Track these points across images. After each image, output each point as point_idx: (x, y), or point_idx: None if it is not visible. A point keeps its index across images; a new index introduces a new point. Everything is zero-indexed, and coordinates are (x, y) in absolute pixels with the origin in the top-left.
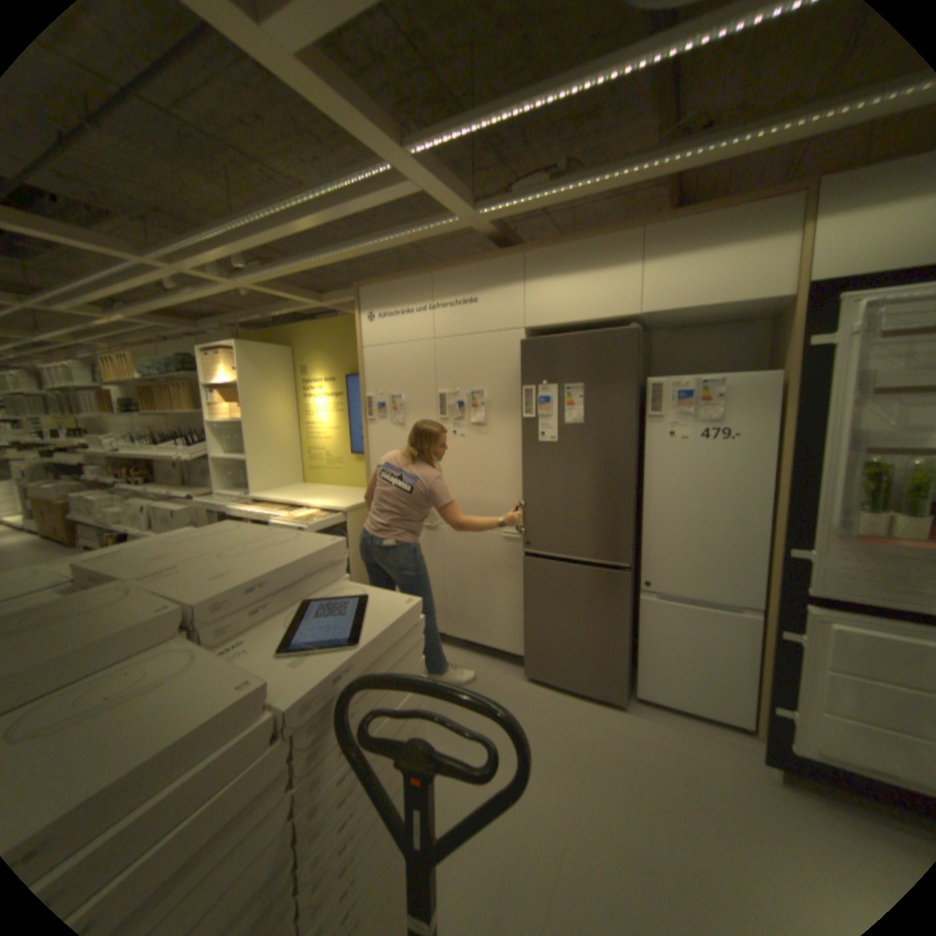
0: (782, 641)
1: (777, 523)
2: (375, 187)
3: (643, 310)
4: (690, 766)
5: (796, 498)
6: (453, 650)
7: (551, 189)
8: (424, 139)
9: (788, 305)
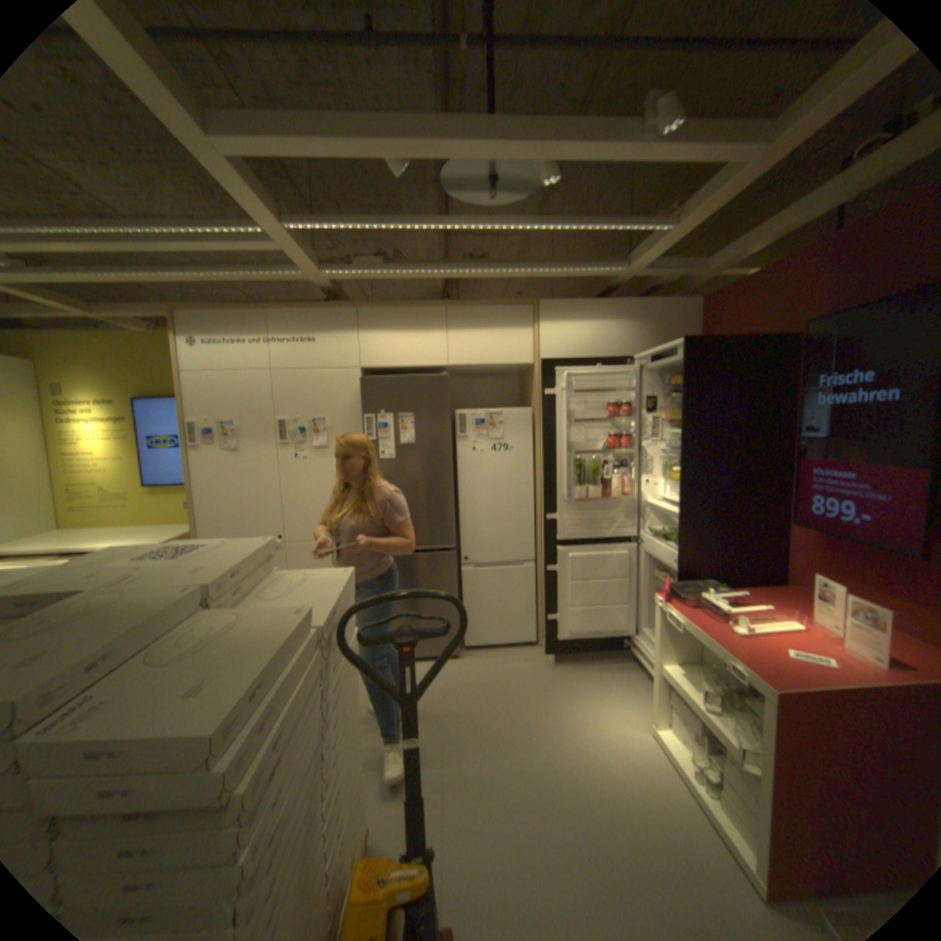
0: (545, 575)
1: (536, 503)
2: (236, 238)
3: (449, 363)
4: (505, 674)
5: (544, 485)
6: None
7: (385, 270)
8: (300, 221)
9: (529, 369)
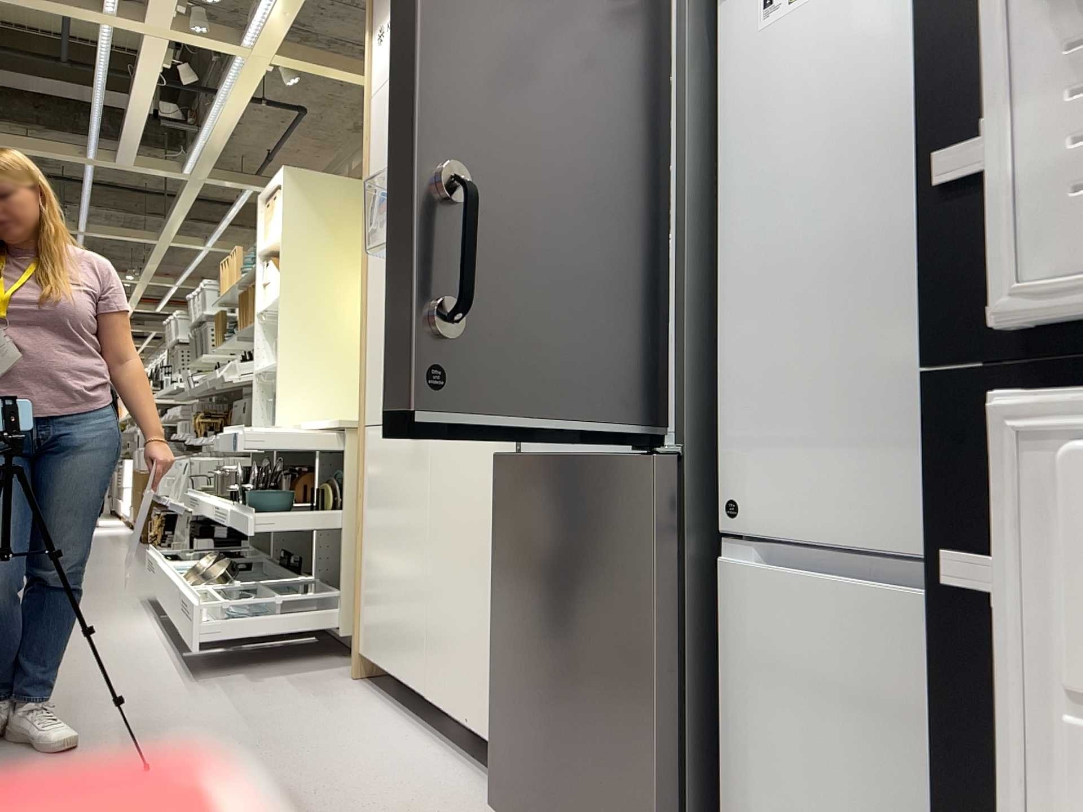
0: None
1: None
2: None
3: None
4: None
5: None
6: (426, 740)
7: None
8: None
9: None
